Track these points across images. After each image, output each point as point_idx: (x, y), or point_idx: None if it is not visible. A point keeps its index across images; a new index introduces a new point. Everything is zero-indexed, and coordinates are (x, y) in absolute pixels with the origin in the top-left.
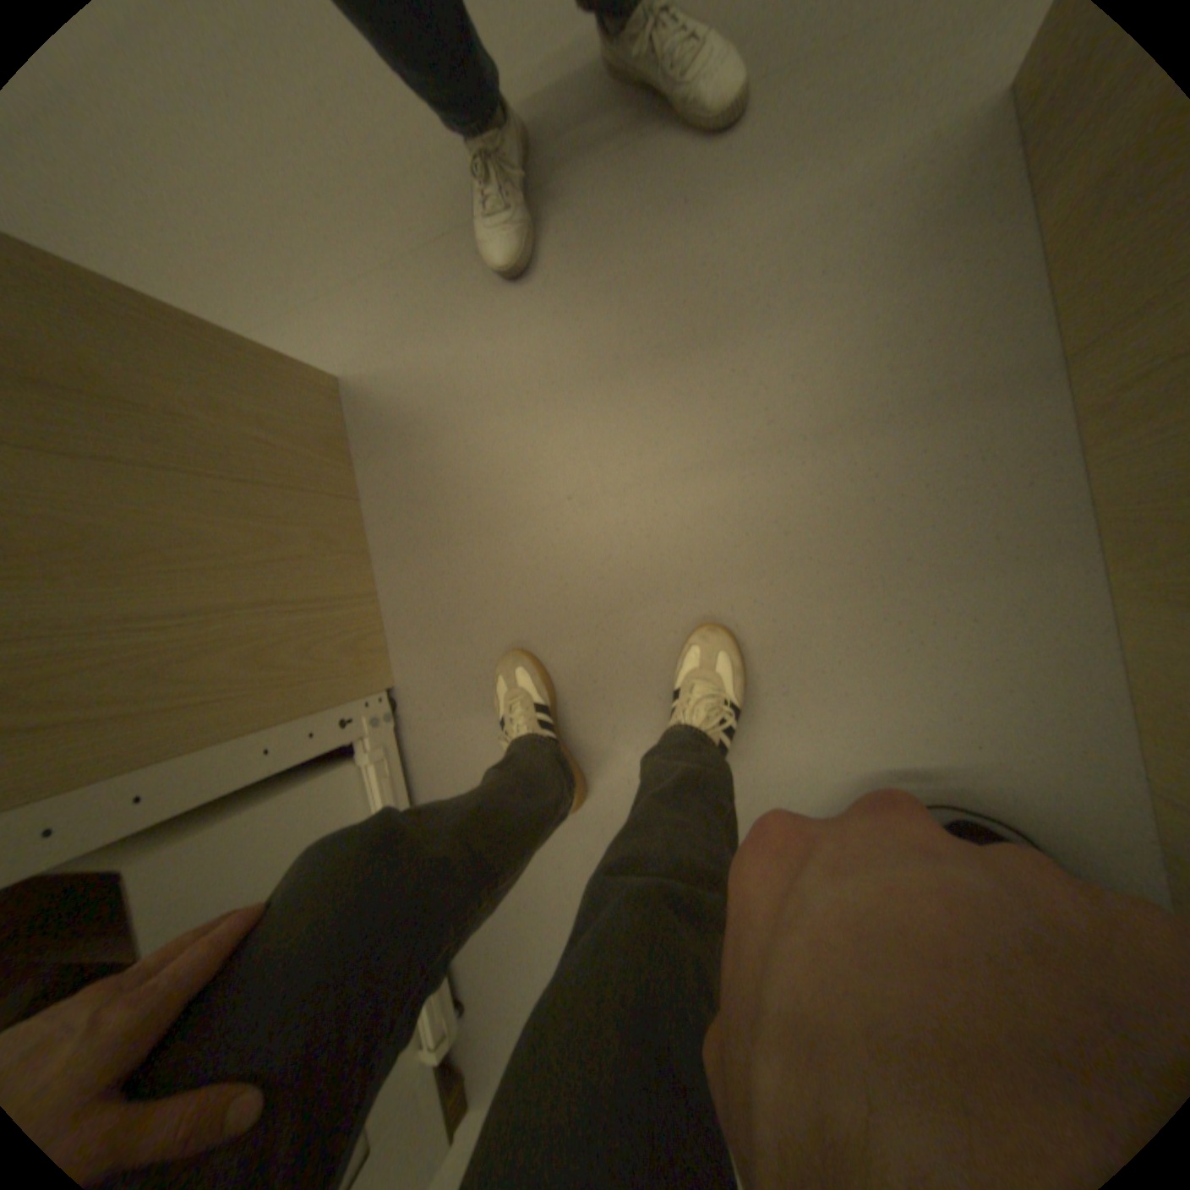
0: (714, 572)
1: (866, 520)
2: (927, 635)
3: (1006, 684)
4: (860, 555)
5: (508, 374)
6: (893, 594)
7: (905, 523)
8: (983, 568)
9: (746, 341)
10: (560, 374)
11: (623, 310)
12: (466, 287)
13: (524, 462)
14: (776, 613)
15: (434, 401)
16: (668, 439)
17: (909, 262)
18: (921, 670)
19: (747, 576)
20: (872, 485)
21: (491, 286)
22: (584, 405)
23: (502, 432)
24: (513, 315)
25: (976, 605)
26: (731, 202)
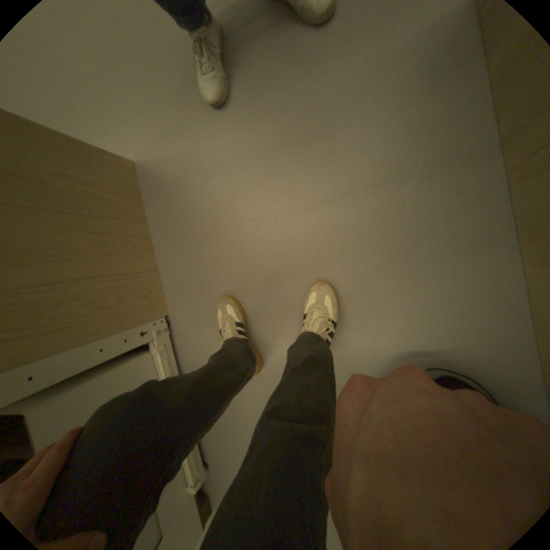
0: (322, 255)
1: (398, 227)
2: (429, 285)
3: (468, 308)
4: (395, 245)
5: (217, 157)
6: (412, 265)
7: (418, 228)
8: (457, 250)
9: (336, 136)
10: (243, 157)
11: (274, 123)
12: (195, 113)
13: (227, 202)
14: (353, 275)
15: (181, 172)
16: (298, 189)
17: (419, 92)
18: (426, 302)
19: (339, 257)
20: (401, 209)
21: (207, 112)
22: (256, 172)
23: (216, 187)
24: (219, 127)
25: (453, 269)
26: (327, 63)
